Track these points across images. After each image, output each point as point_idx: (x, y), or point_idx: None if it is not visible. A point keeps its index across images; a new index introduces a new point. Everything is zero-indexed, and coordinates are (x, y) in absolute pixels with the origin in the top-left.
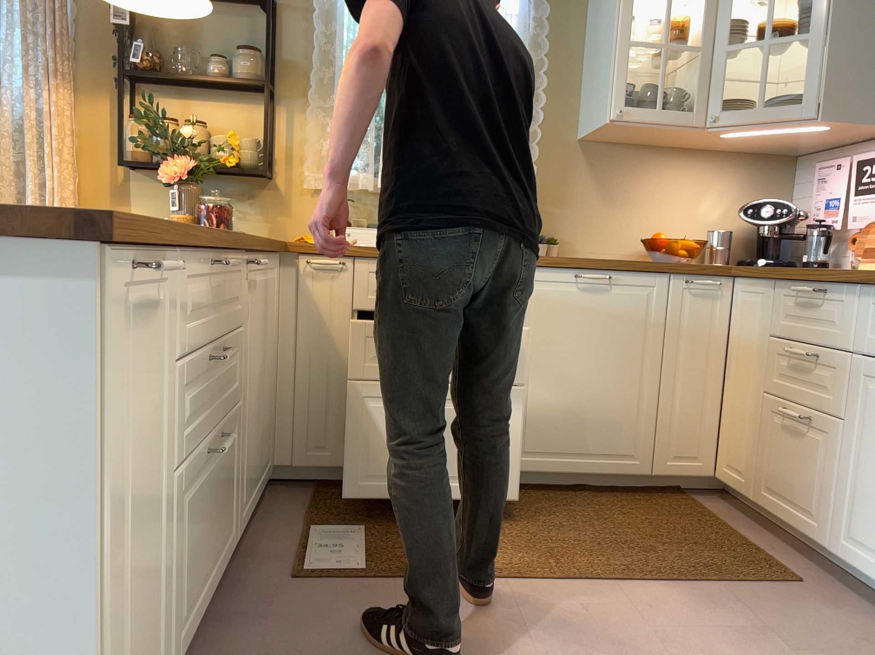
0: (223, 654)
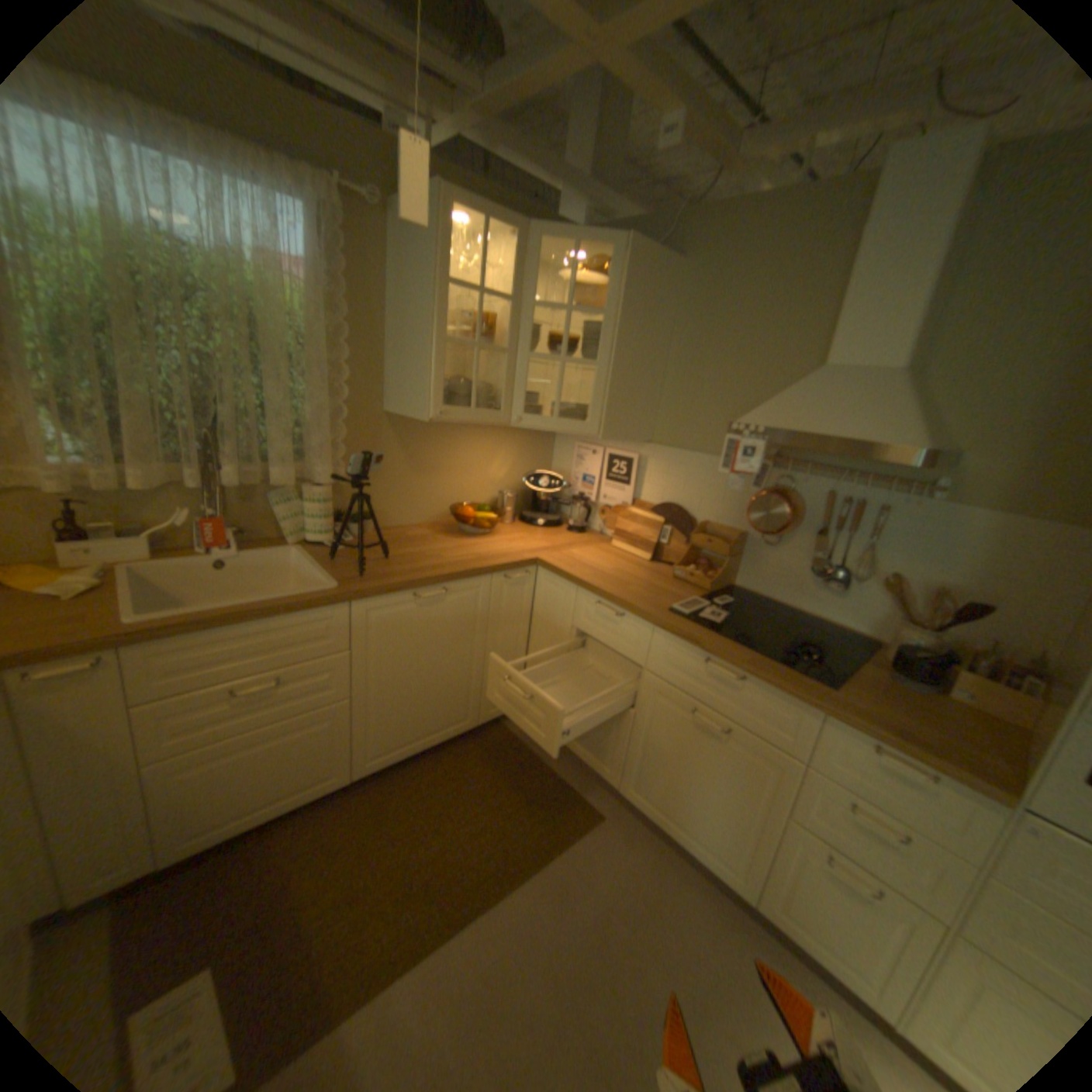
0: None
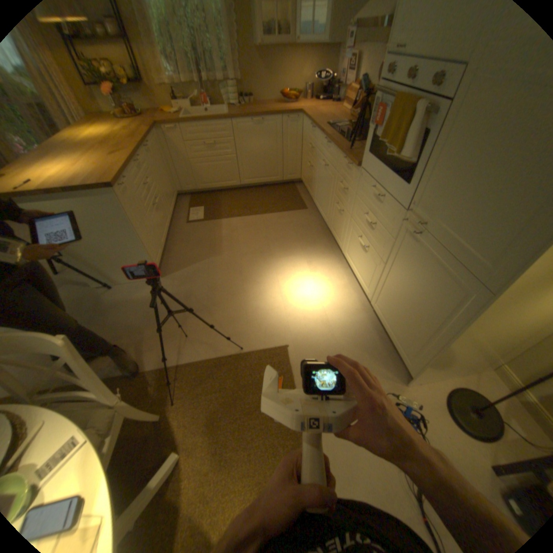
0: (174, 241)
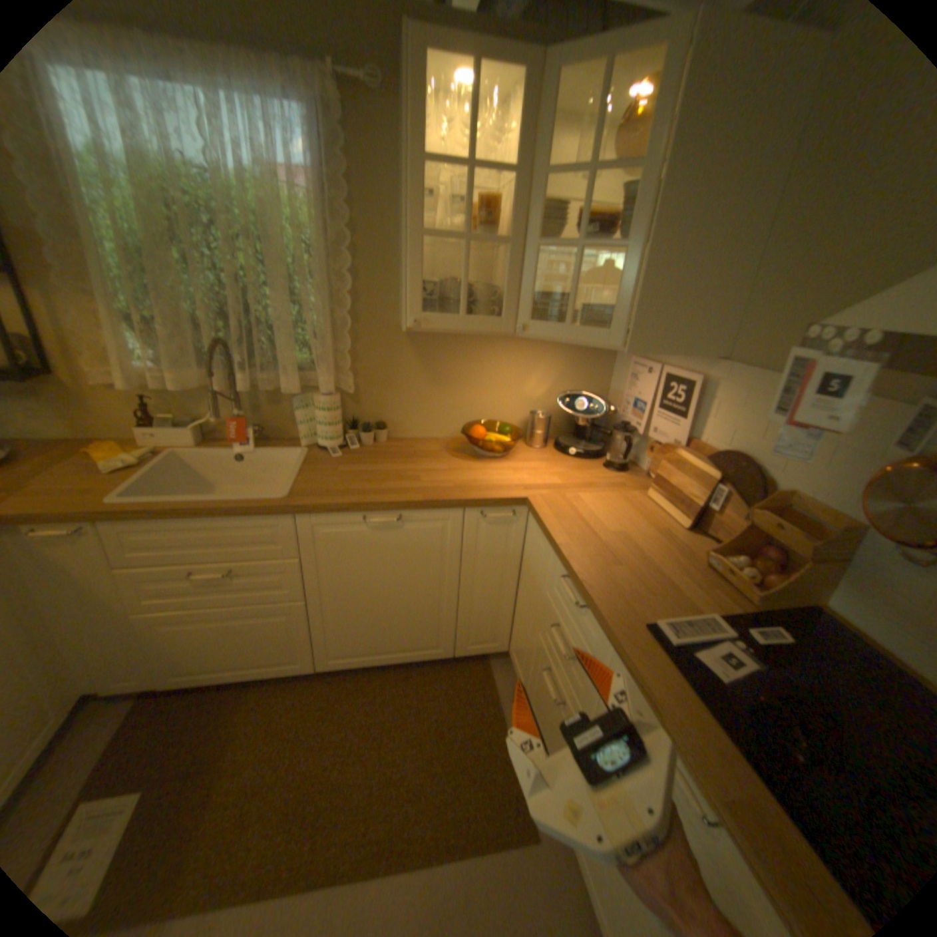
0: None
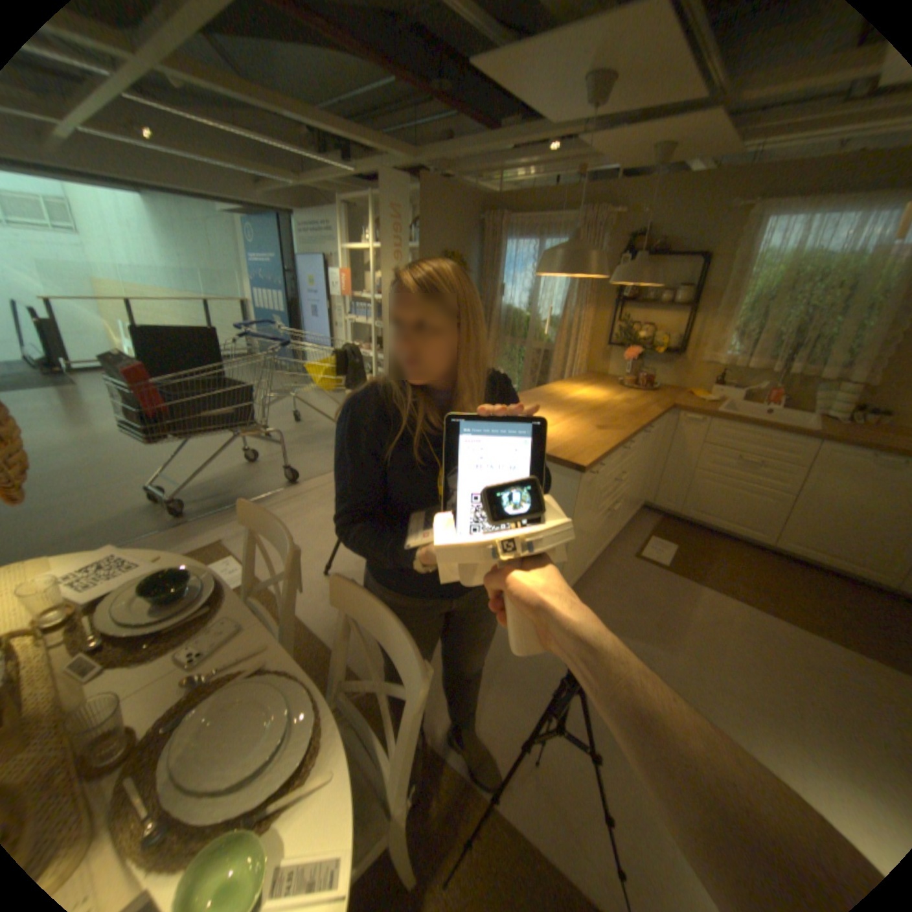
0: (601, 574)
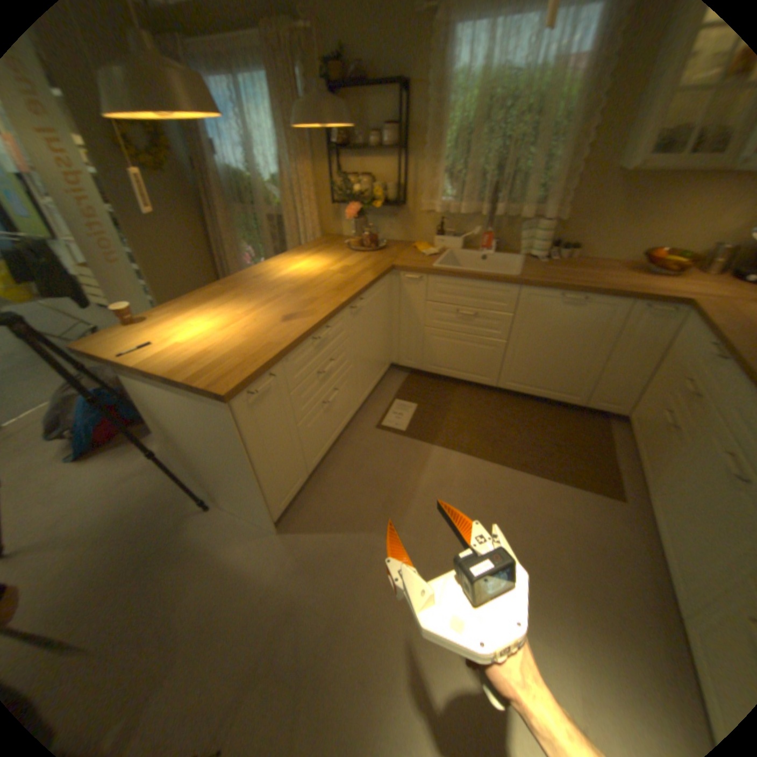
0: (340, 457)
